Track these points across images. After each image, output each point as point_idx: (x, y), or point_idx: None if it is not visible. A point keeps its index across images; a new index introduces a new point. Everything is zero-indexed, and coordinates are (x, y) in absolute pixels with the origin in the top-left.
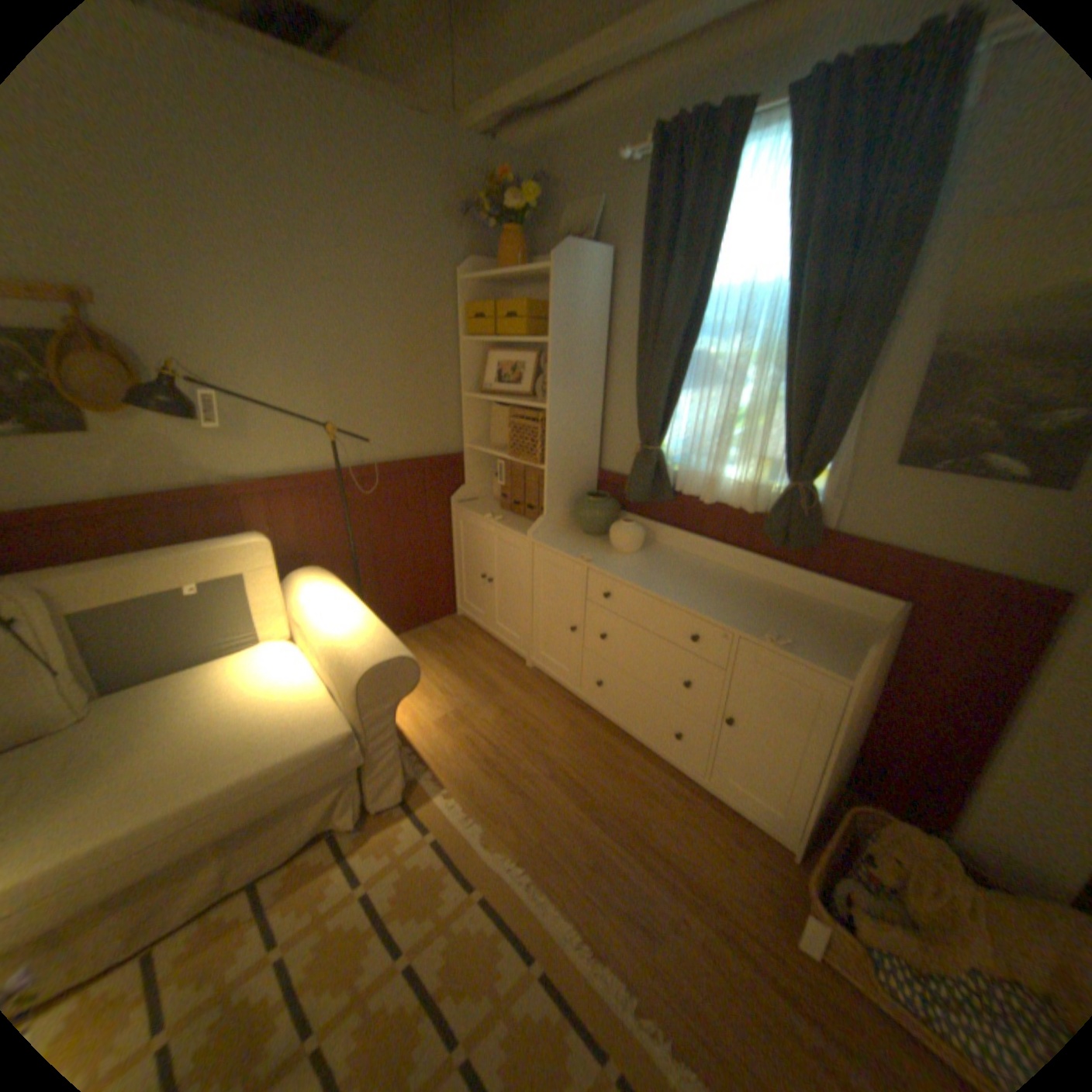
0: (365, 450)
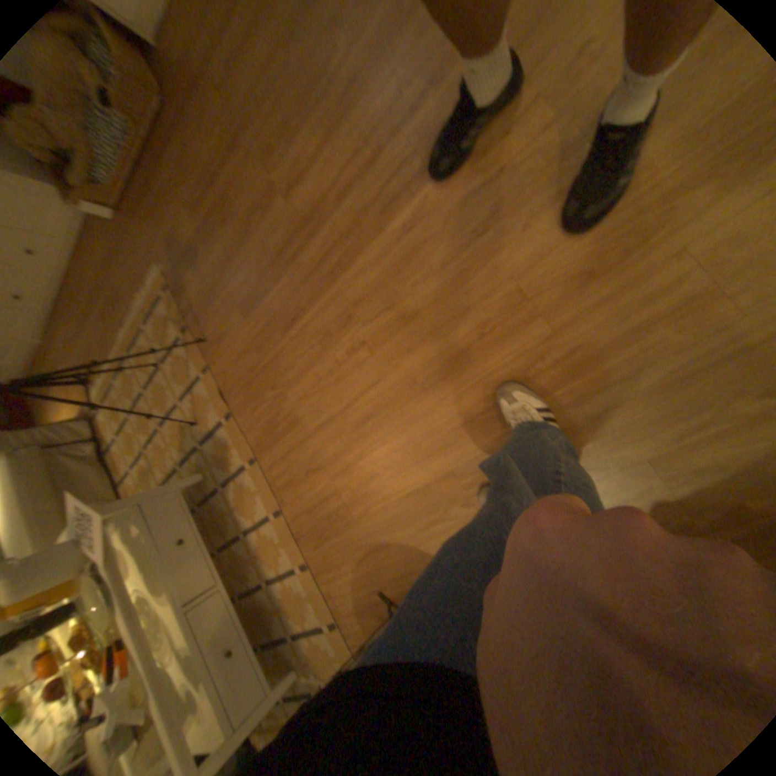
0: None
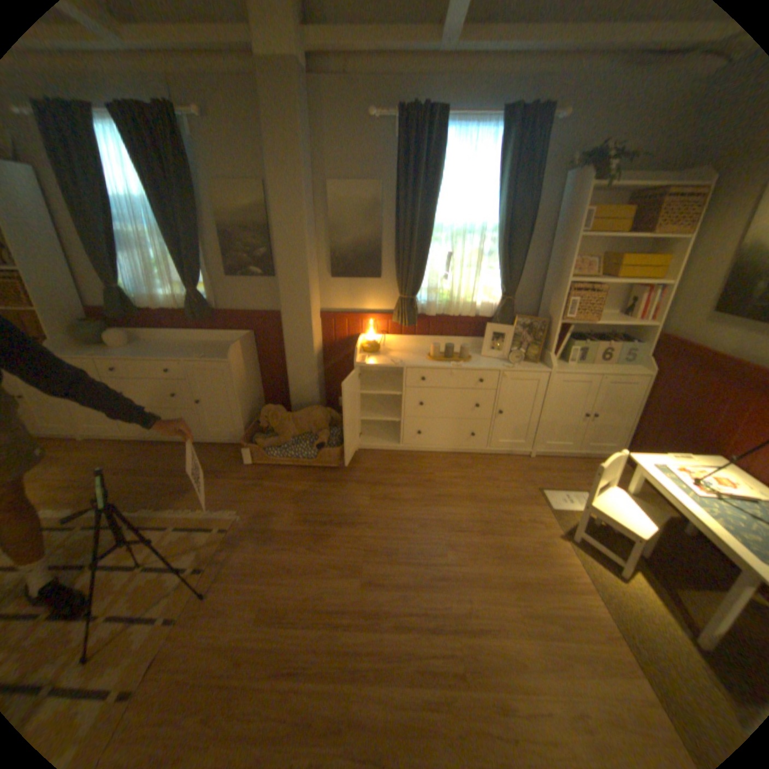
0: None
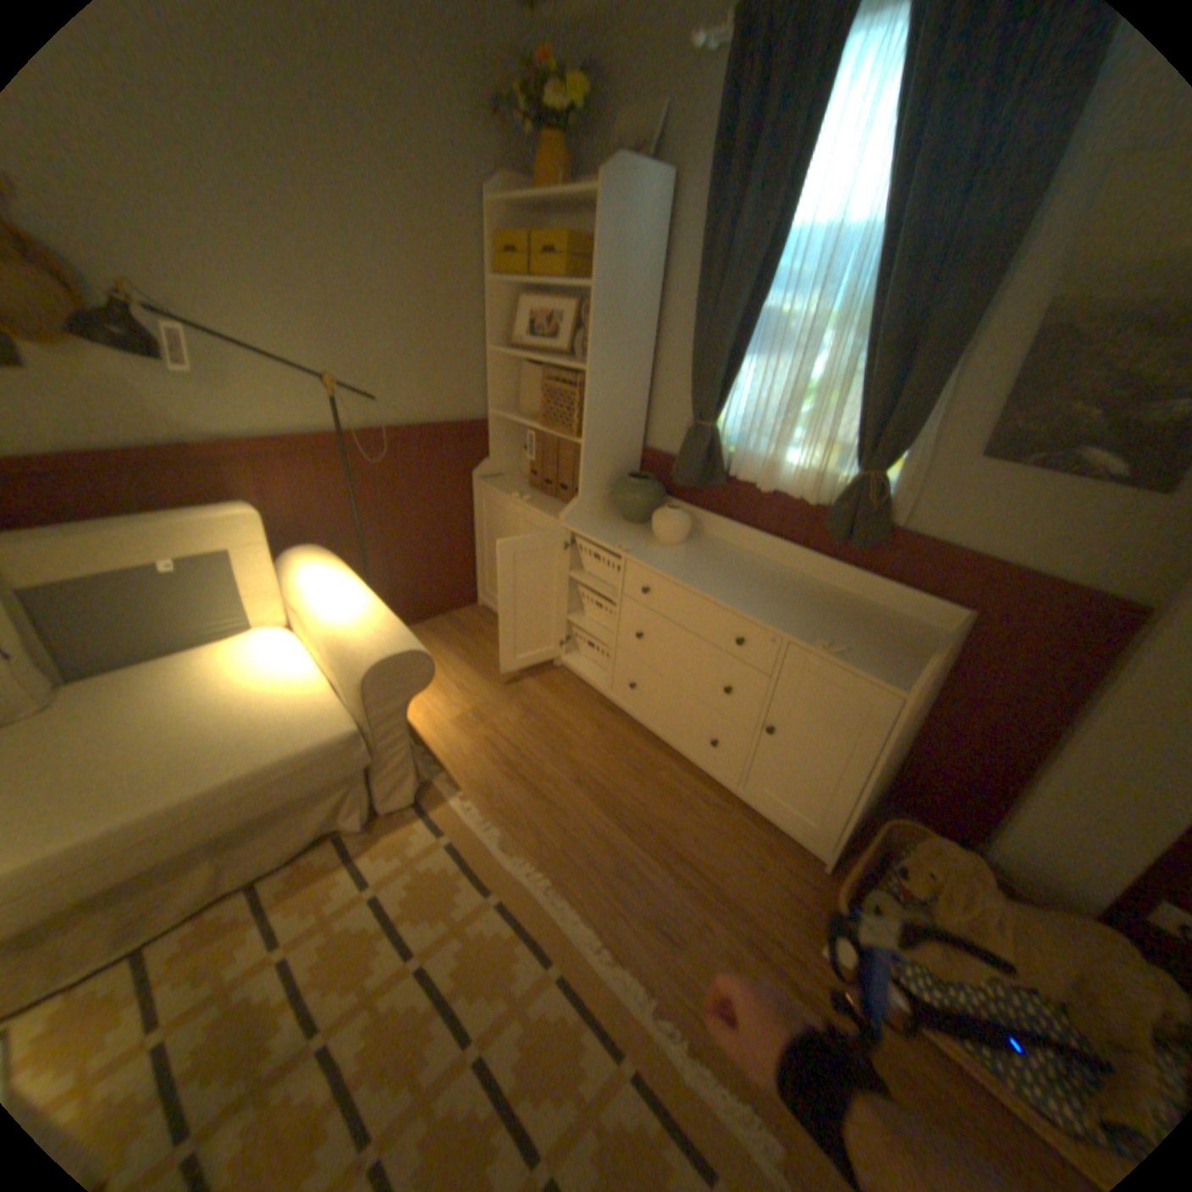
0: (372, 411)
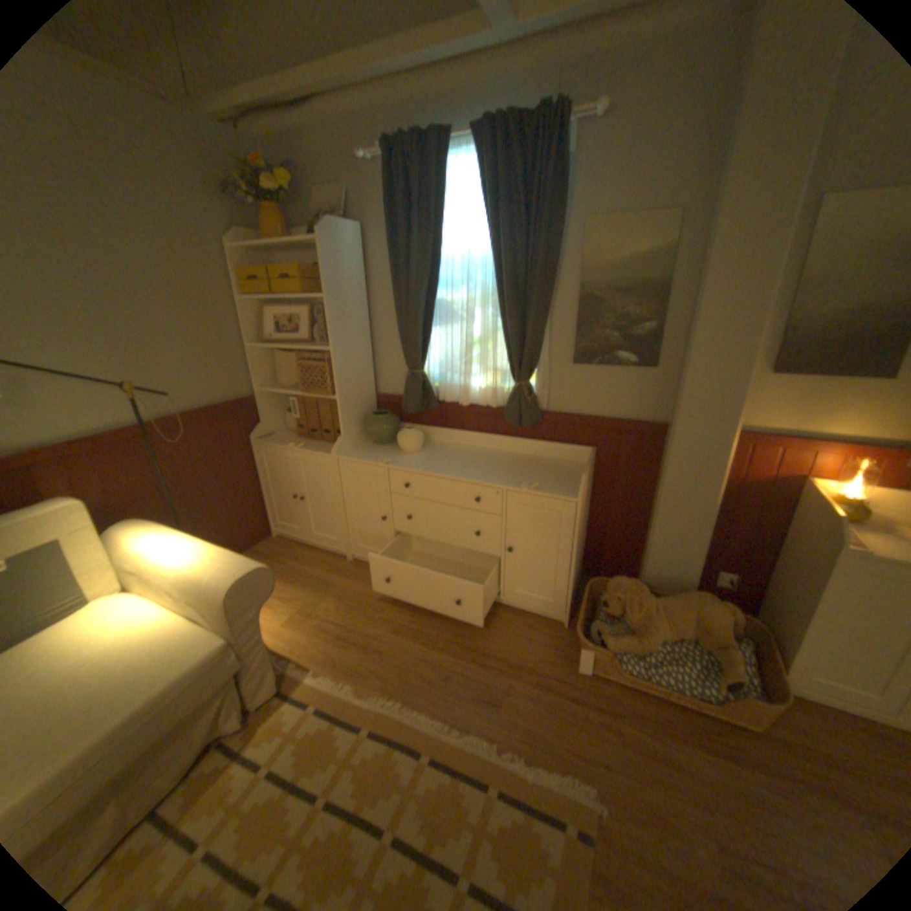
0: (160, 404)
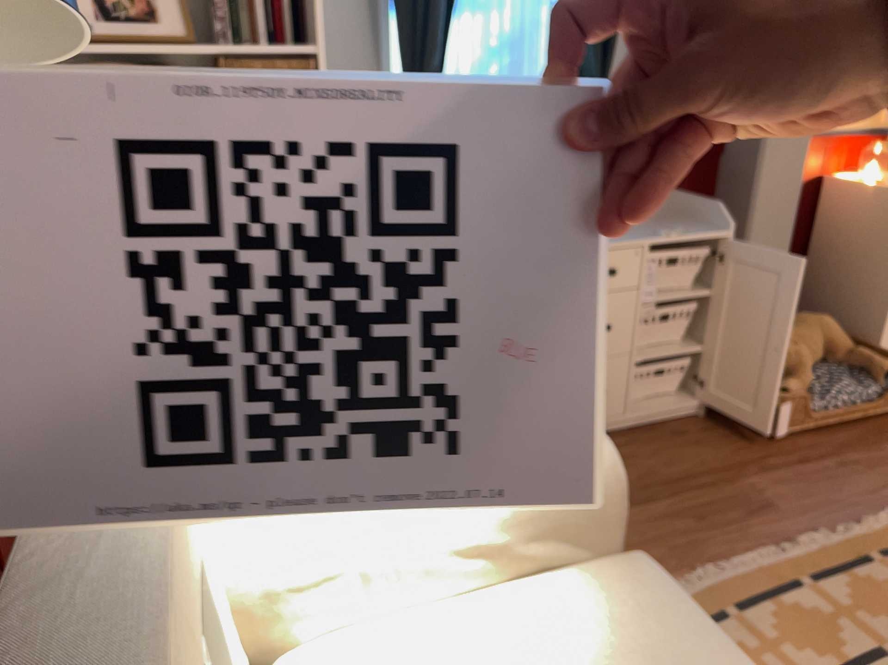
0: None
